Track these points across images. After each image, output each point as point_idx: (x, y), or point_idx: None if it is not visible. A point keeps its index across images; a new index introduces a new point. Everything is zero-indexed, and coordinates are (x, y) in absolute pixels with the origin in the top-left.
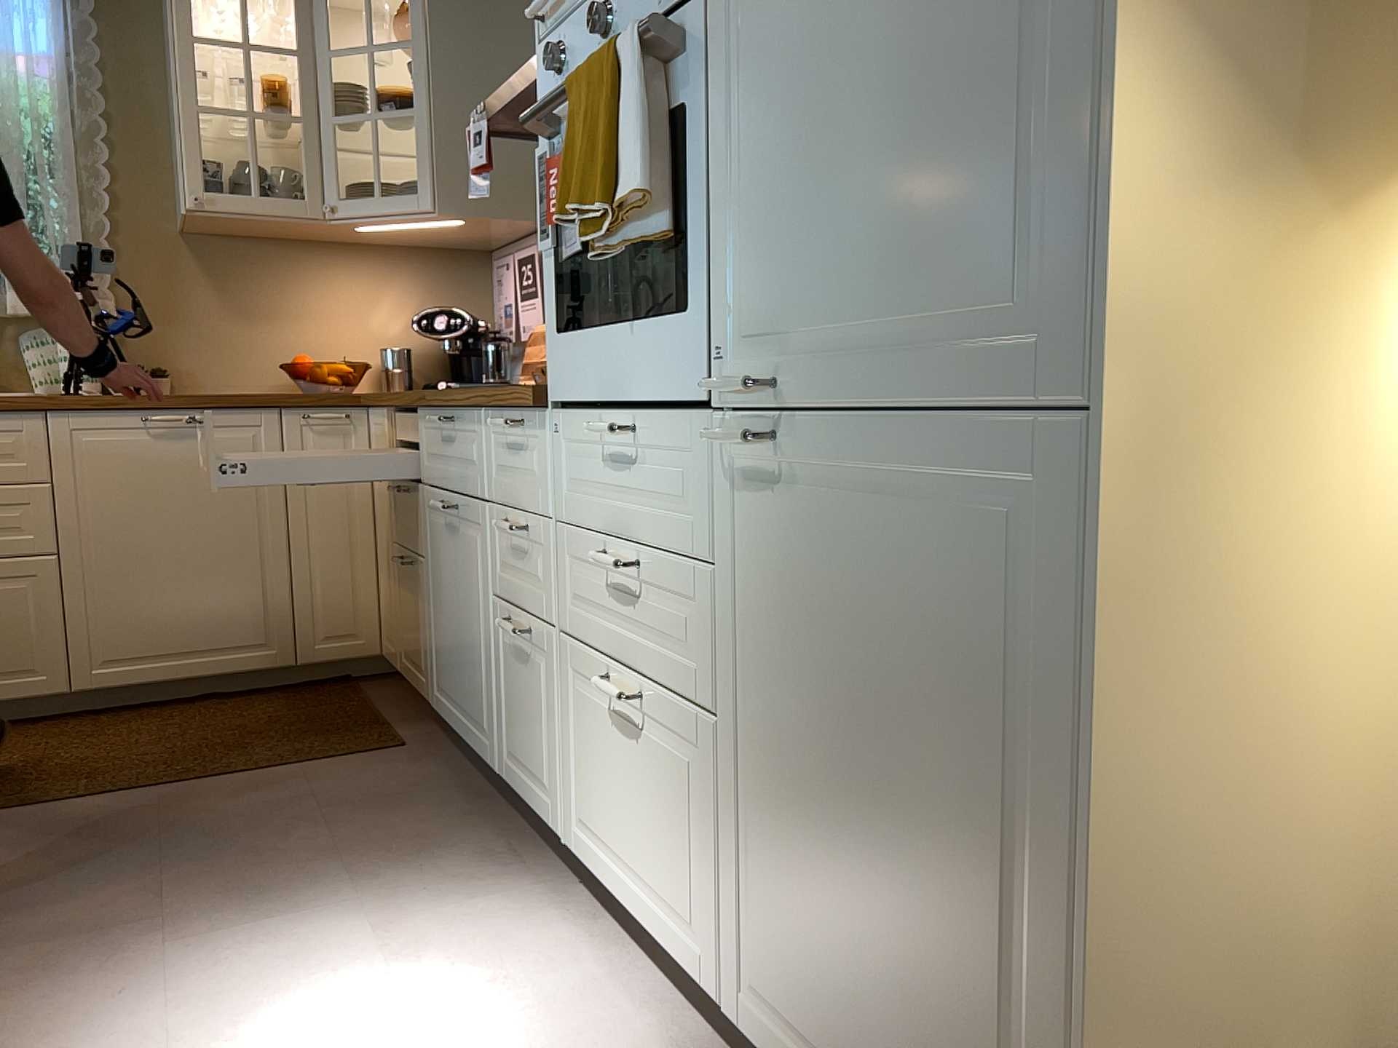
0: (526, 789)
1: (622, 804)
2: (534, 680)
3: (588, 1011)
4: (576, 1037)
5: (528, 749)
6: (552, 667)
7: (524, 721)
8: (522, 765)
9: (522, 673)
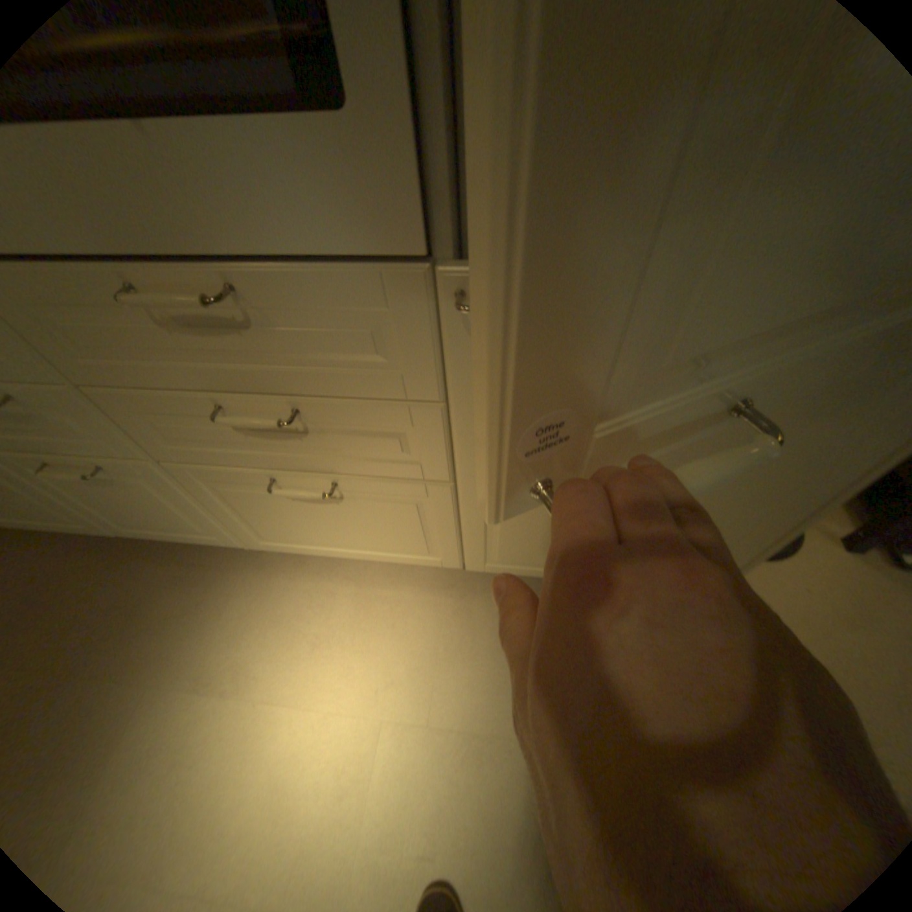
0: (167, 537)
1: (315, 528)
2: (129, 492)
3: (365, 610)
4: (380, 628)
5: (153, 522)
6: (156, 483)
7: (130, 512)
8: (147, 529)
9: (100, 490)
